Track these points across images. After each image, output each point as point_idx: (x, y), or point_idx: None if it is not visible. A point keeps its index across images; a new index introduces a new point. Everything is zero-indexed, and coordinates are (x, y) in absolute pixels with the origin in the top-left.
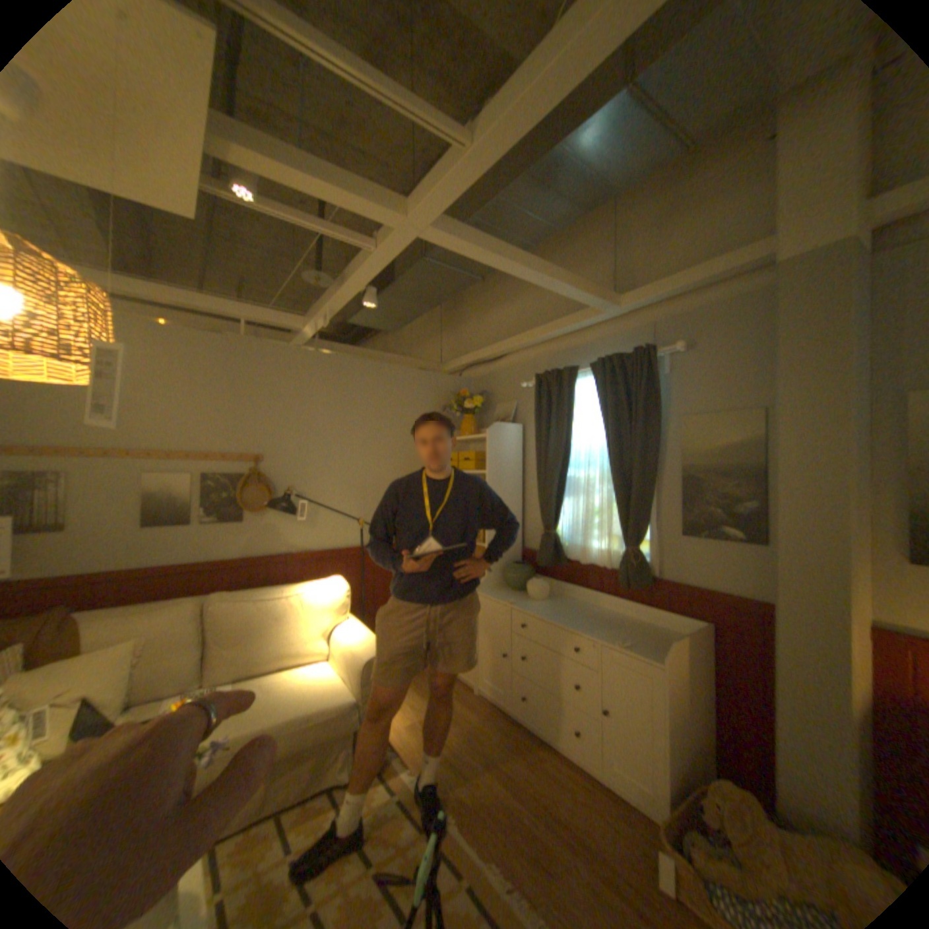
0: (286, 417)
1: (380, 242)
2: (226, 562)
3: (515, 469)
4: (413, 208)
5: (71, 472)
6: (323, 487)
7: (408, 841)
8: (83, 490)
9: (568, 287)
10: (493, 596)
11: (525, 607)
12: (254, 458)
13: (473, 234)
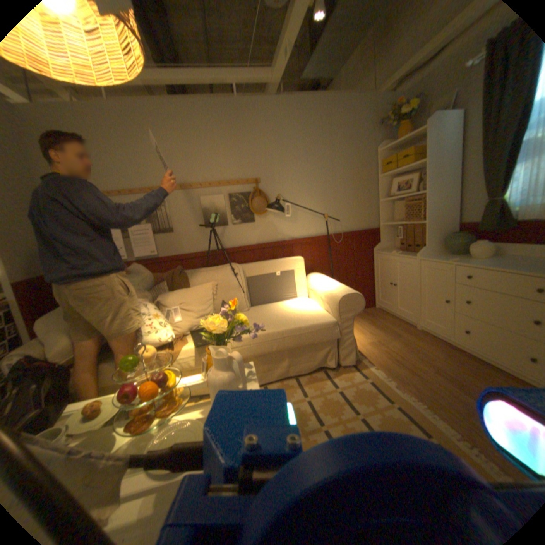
0: (269, 148)
1: None
2: (249, 245)
3: (456, 152)
4: None
5: (168, 198)
6: (298, 195)
7: (383, 405)
8: (175, 208)
9: None
10: (436, 258)
11: (471, 262)
12: (254, 179)
13: None
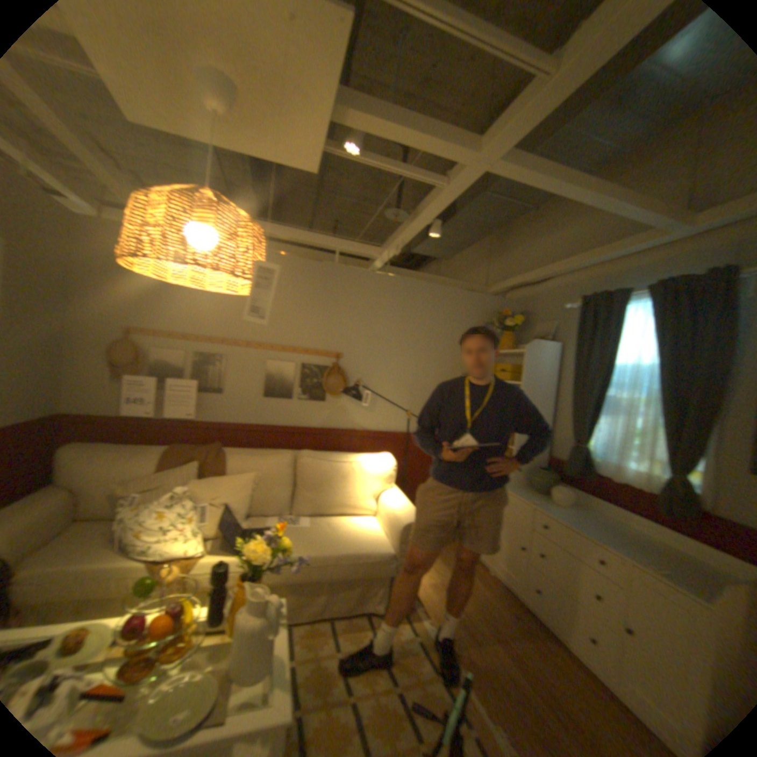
0: (360, 326)
1: (451, 178)
2: (311, 429)
3: (550, 383)
4: (486, 144)
5: (227, 355)
6: (382, 382)
7: (427, 678)
8: (232, 368)
9: (634, 207)
10: (517, 494)
11: (549, 510)
12: (335, 355)
13: (539, 163)
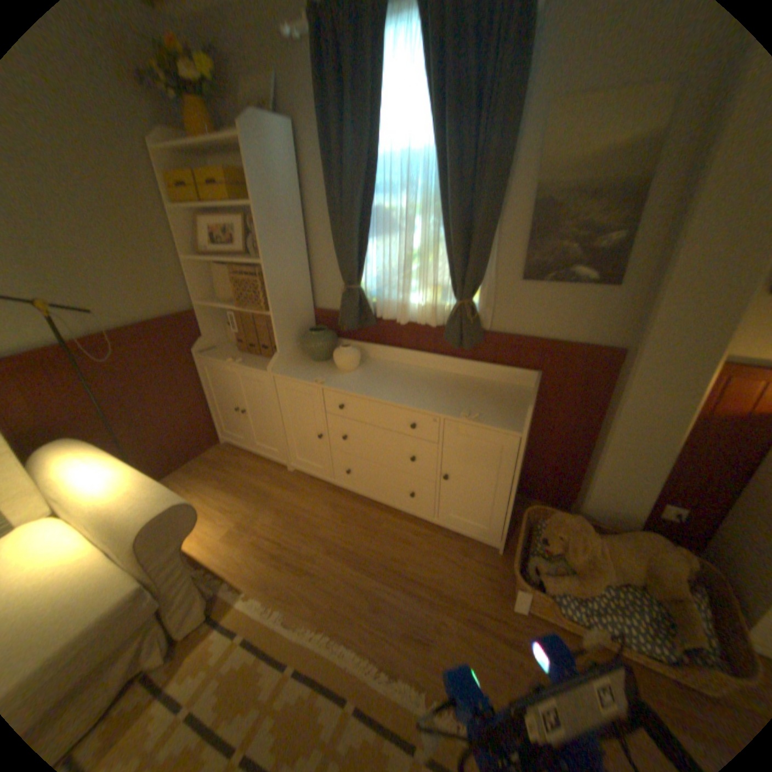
0: None
1: None
2: None
3: (294, 199)
4: None
5: None
6: None
7: (269, 687)
8: None
9: None
10: (295, 375)
11: (340, 384)
12: None
13: None
